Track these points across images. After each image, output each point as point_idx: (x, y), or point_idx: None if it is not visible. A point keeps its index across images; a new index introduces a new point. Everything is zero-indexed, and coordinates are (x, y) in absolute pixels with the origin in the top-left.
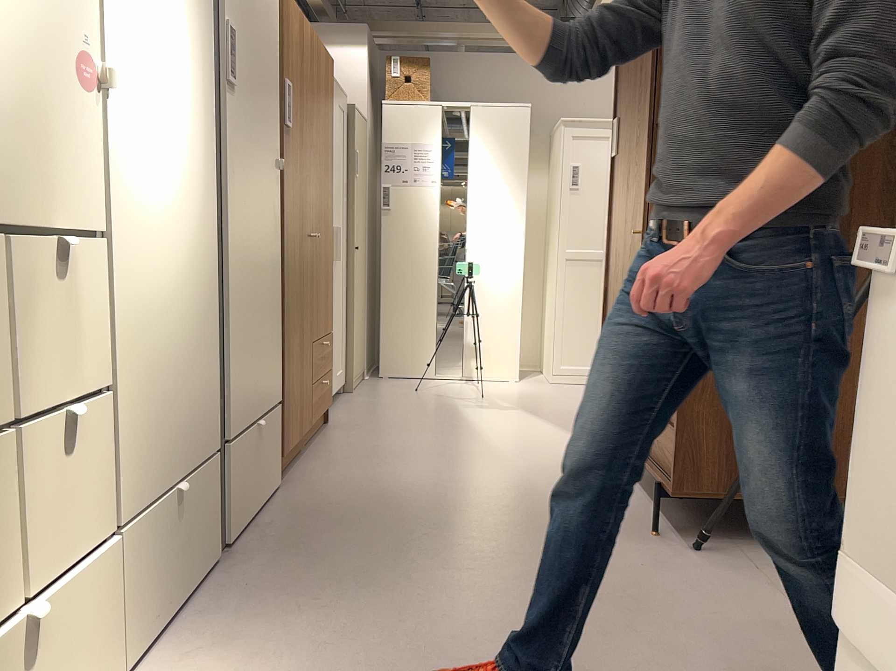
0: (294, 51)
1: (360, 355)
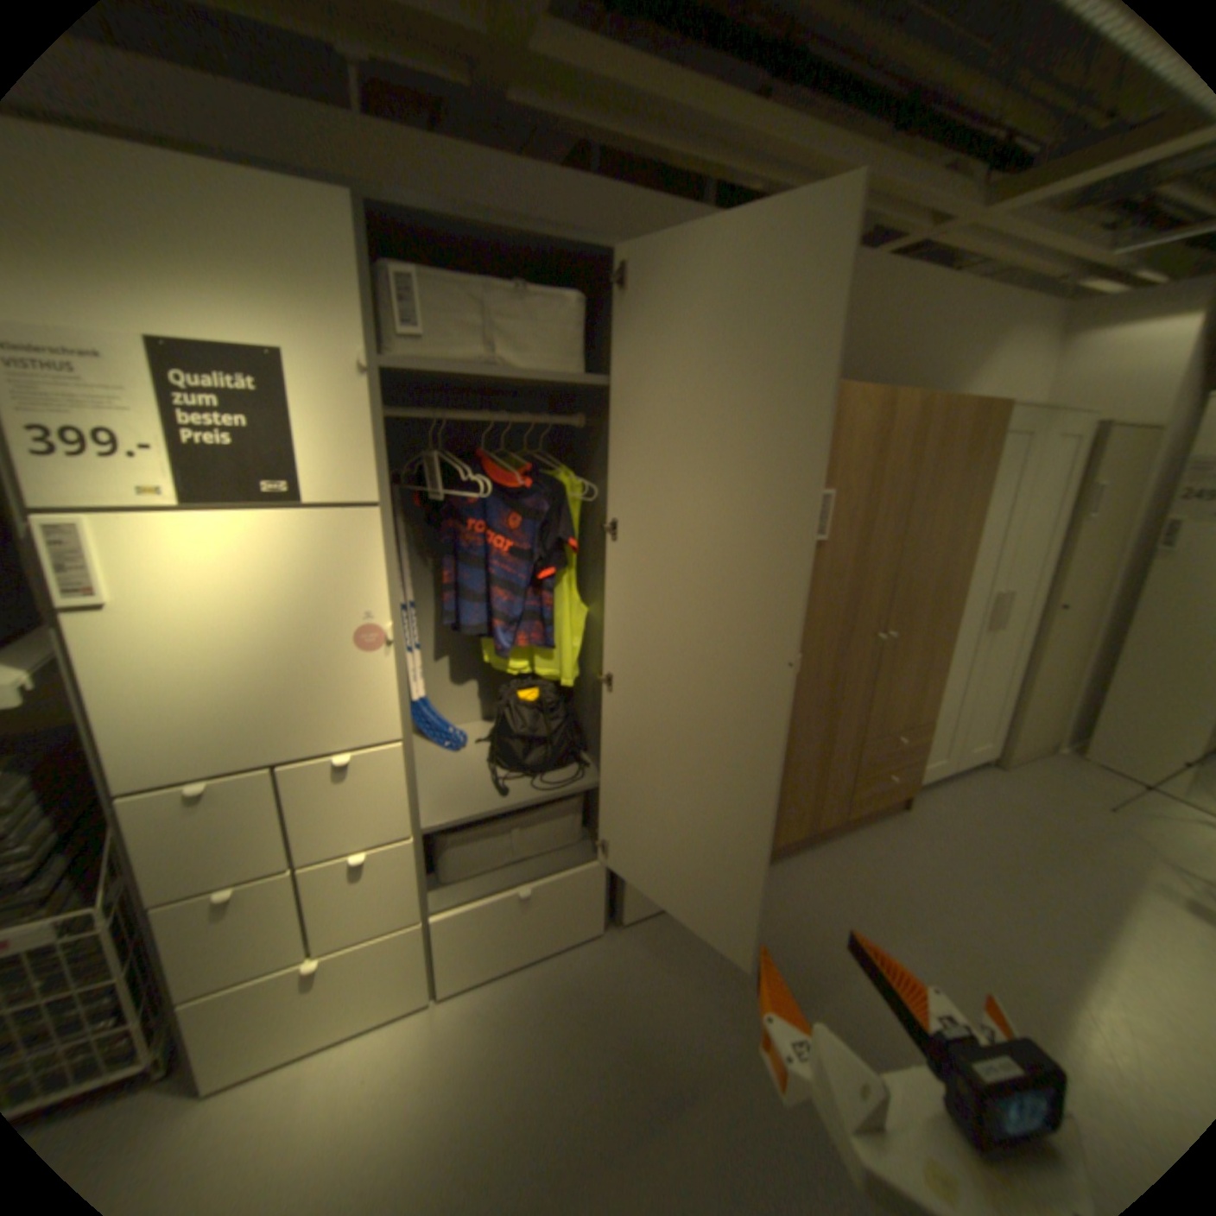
0: (861, 445)
1: (1051, 730)
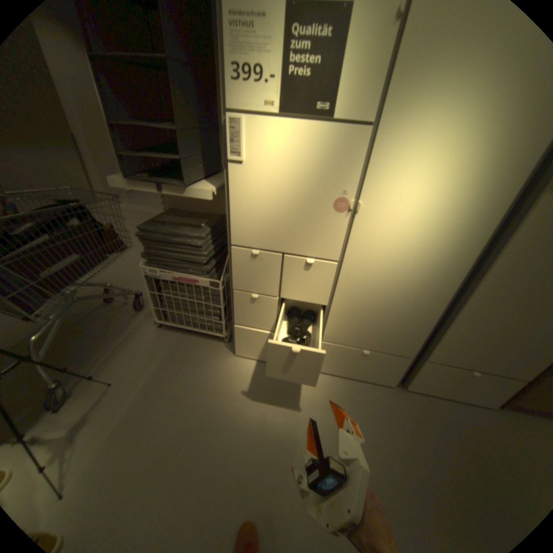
0: None
1: None
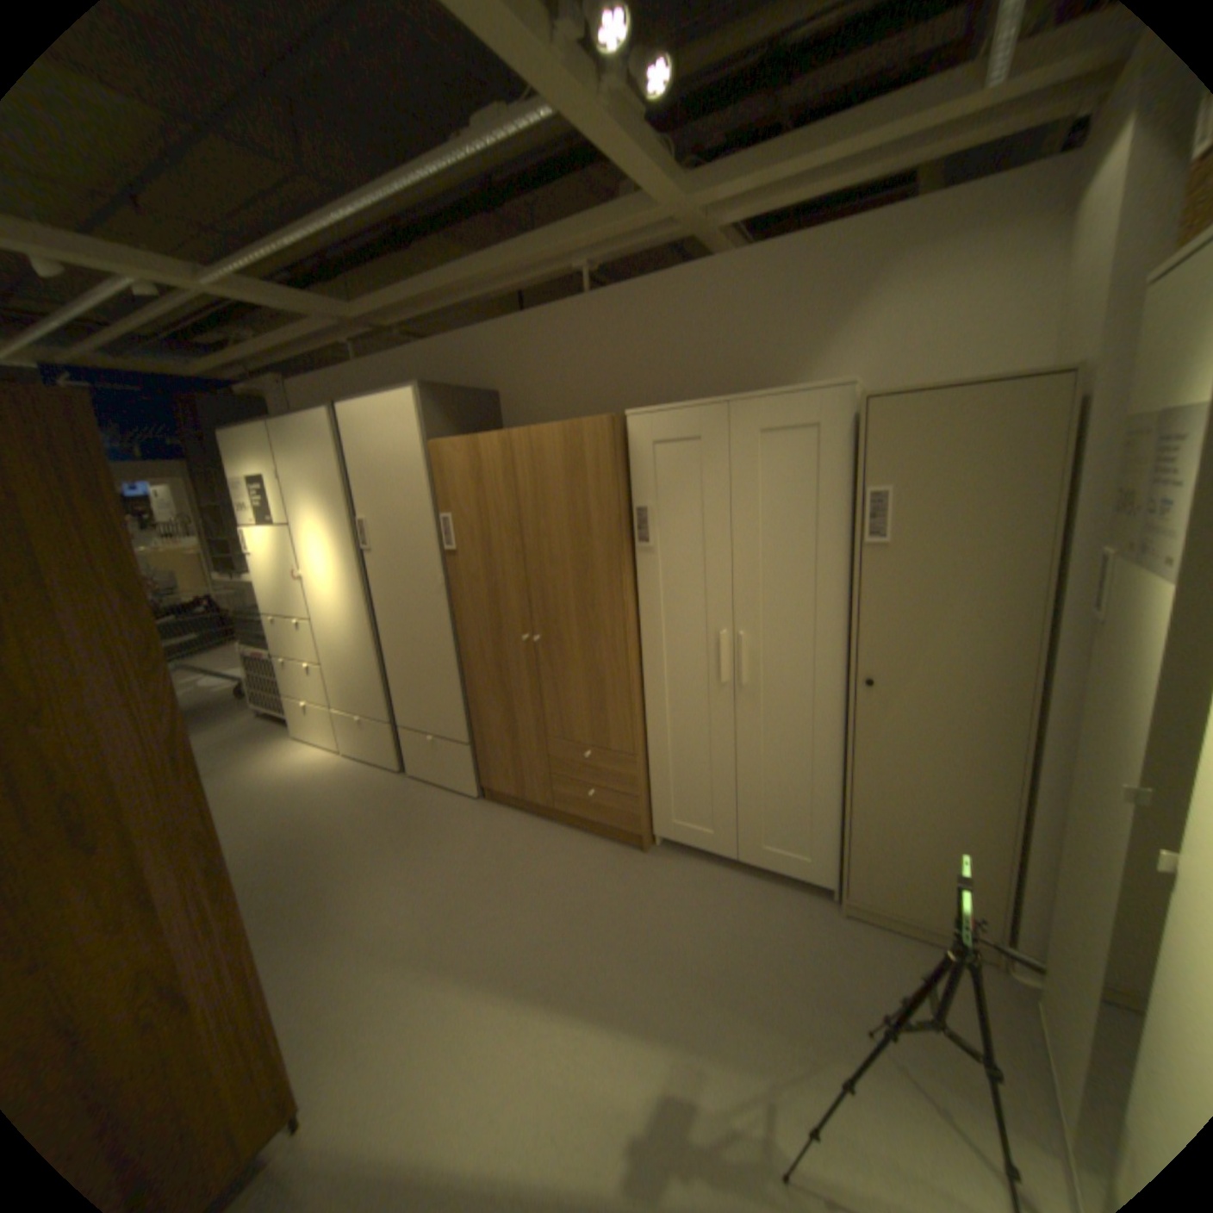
0: (460, 482)
1: (942, 900)
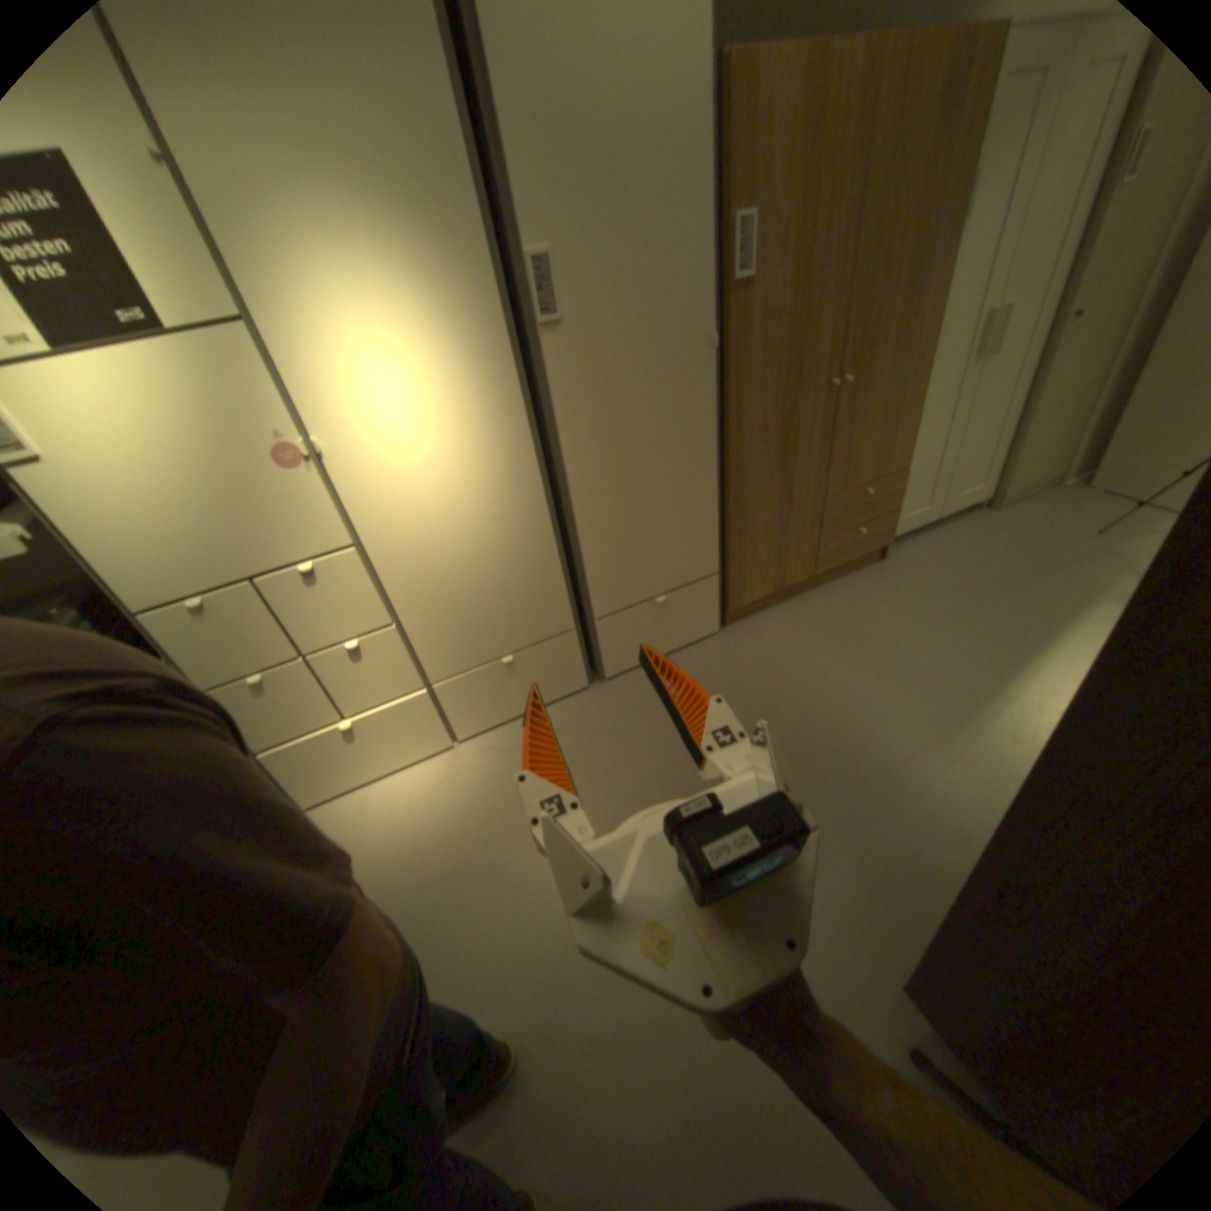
0: (783, 140)
1: (1052, 460)
